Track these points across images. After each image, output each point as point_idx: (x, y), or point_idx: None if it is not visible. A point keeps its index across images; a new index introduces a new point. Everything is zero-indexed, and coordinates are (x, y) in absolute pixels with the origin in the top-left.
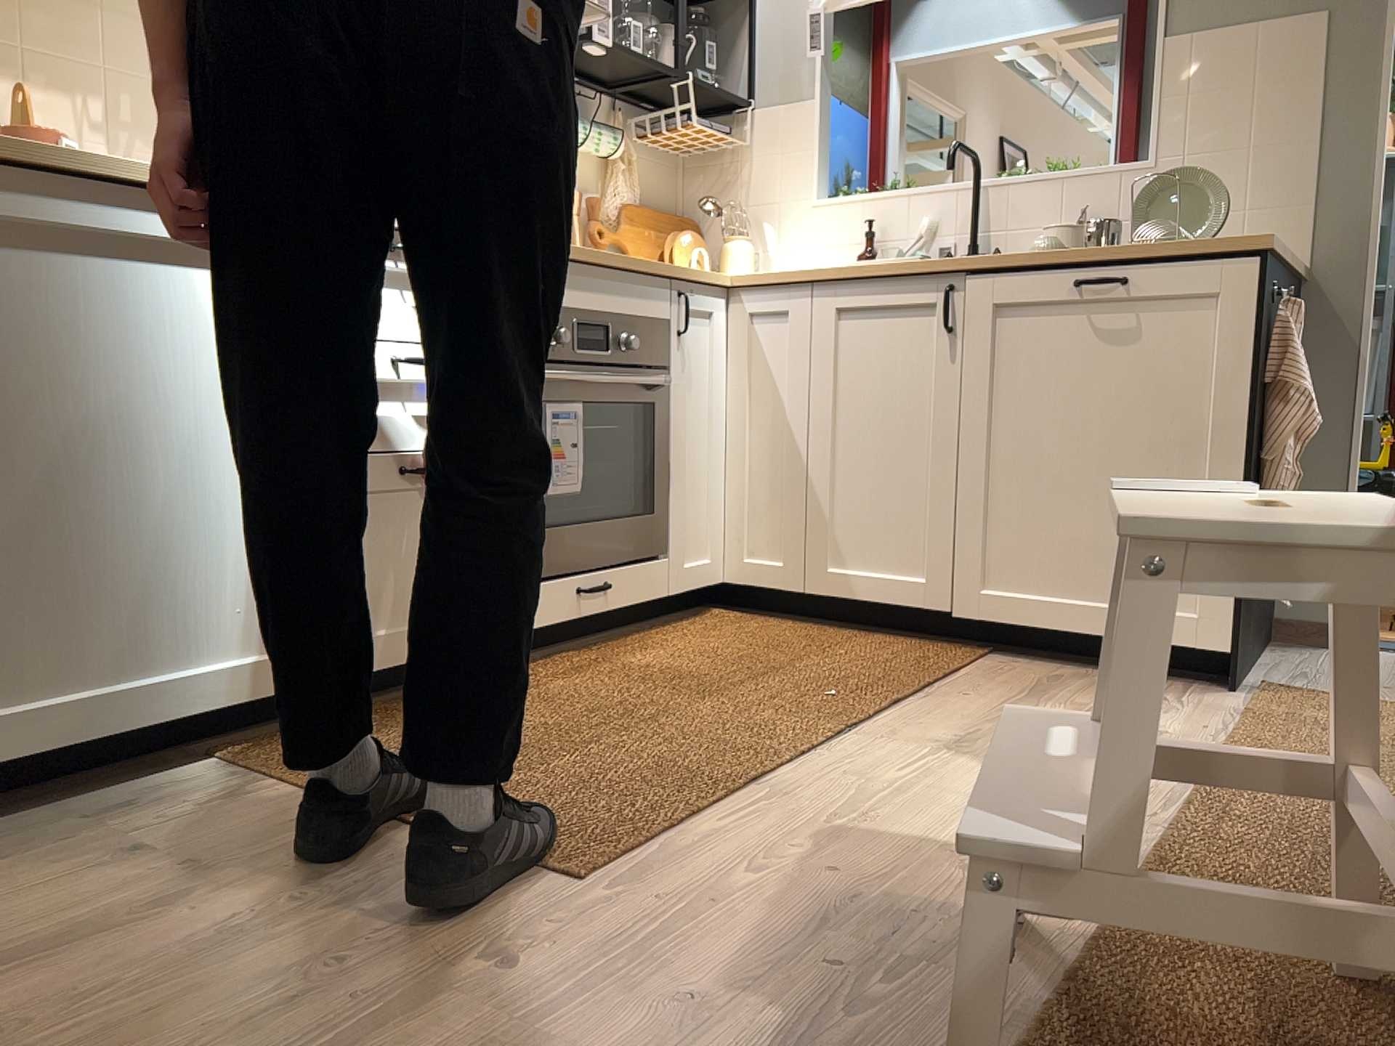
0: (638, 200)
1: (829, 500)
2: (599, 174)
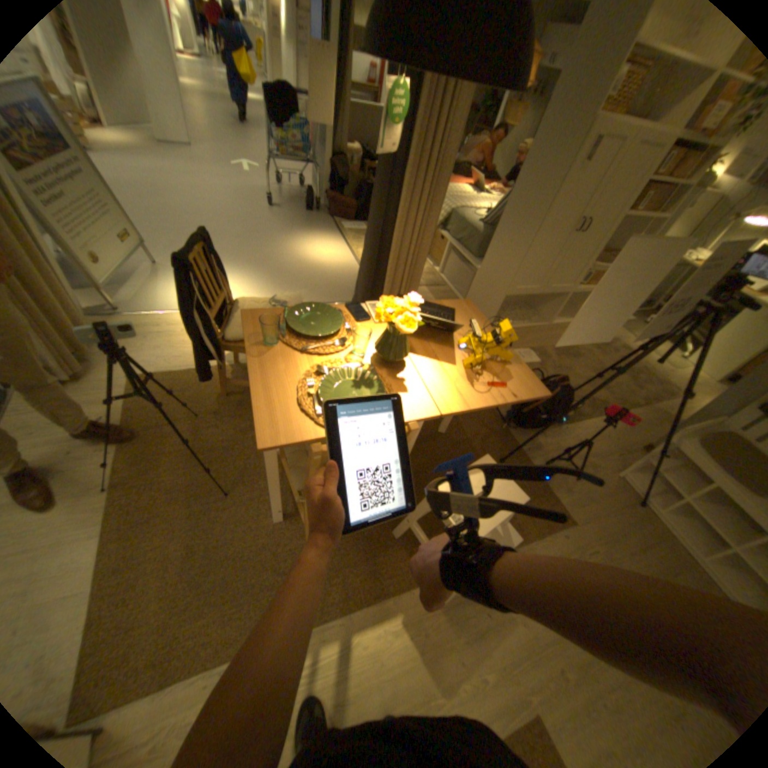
0: None
1: None
2: None
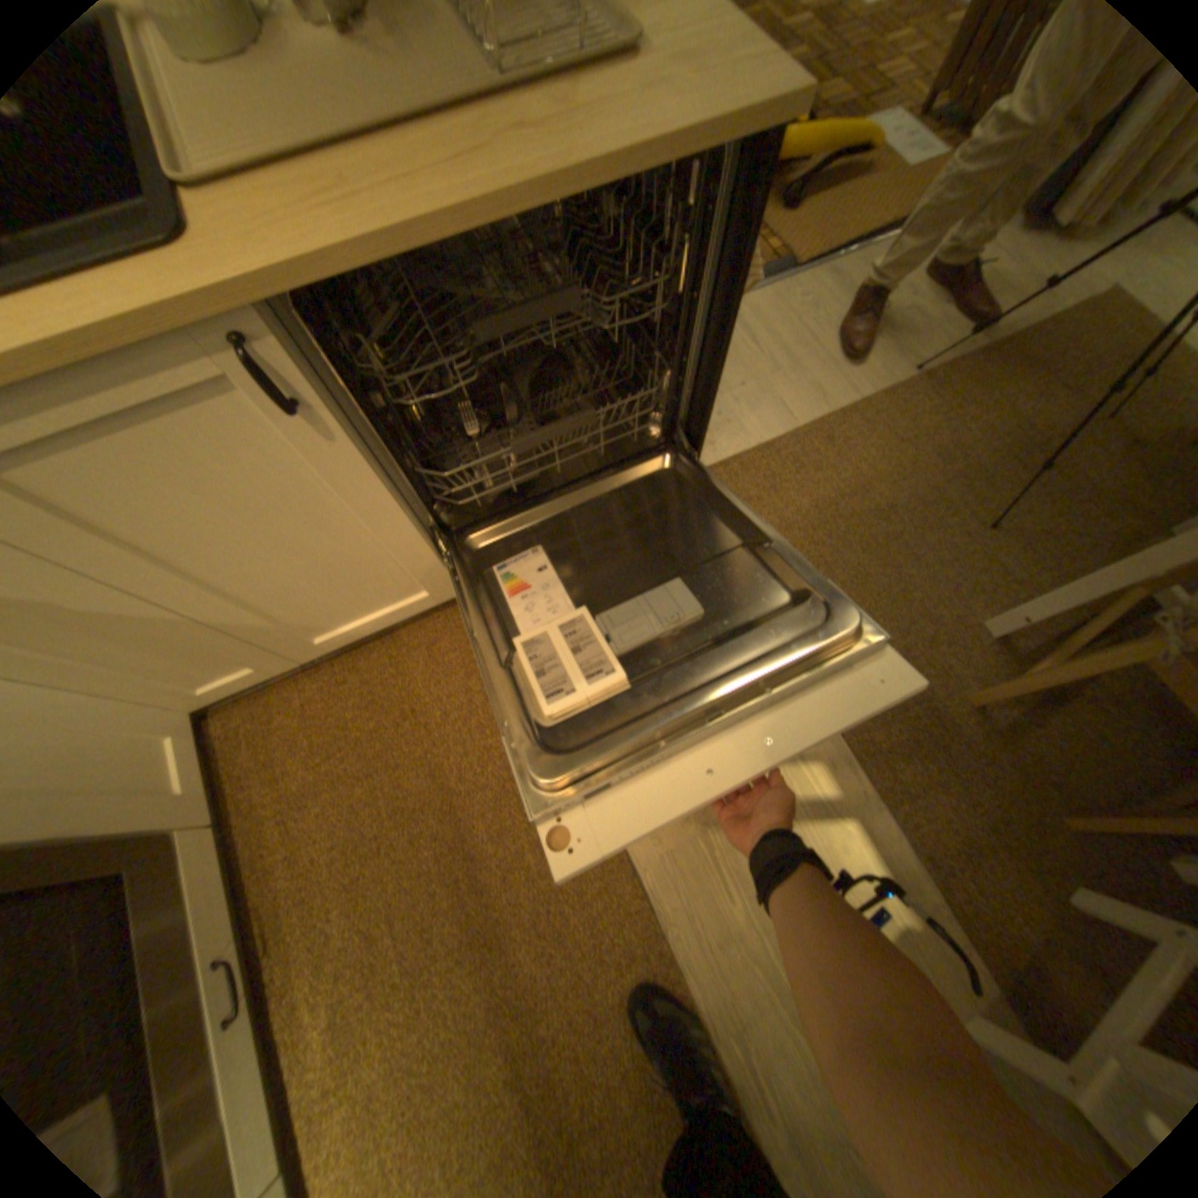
0: None
1: (257, 619)
2: None
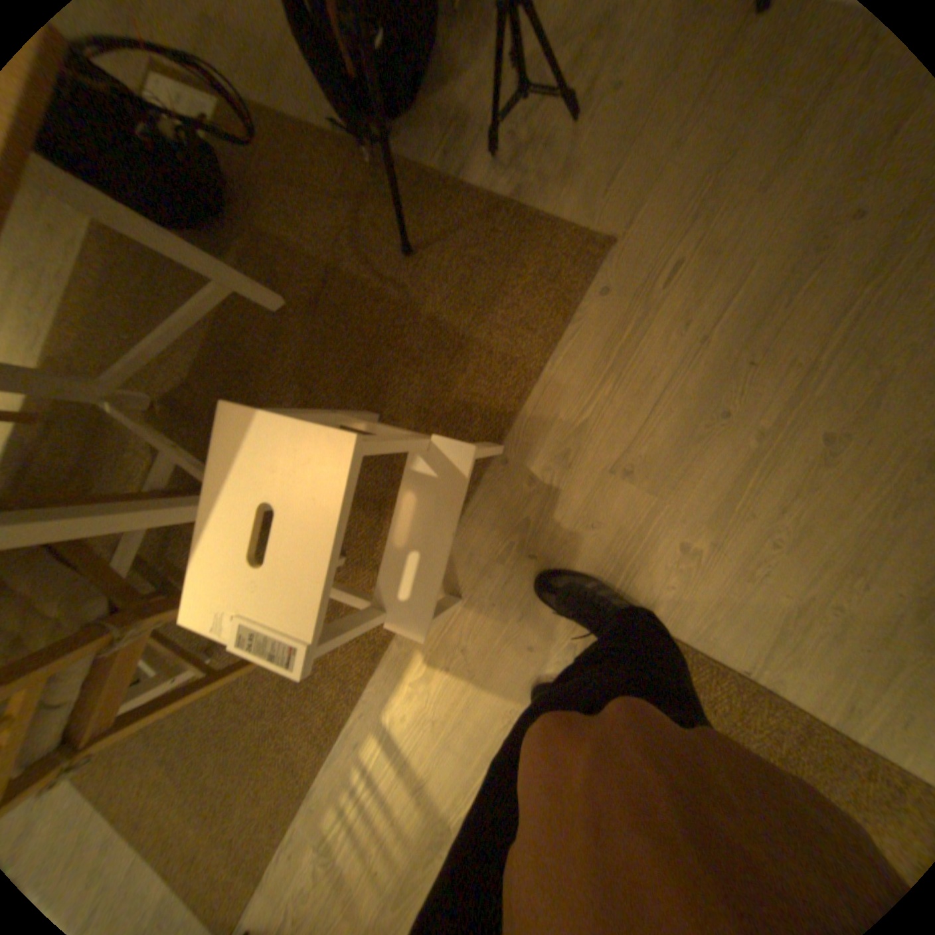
0: None
1: None
2: None
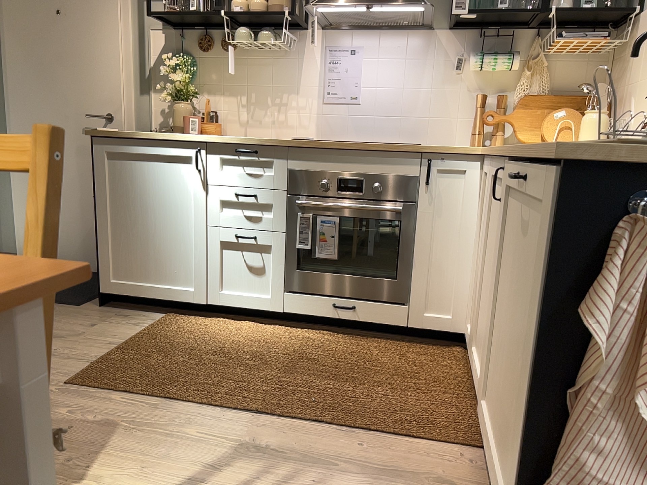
0: (547, 91)
1: (477, 304)
2: (514, 80)
